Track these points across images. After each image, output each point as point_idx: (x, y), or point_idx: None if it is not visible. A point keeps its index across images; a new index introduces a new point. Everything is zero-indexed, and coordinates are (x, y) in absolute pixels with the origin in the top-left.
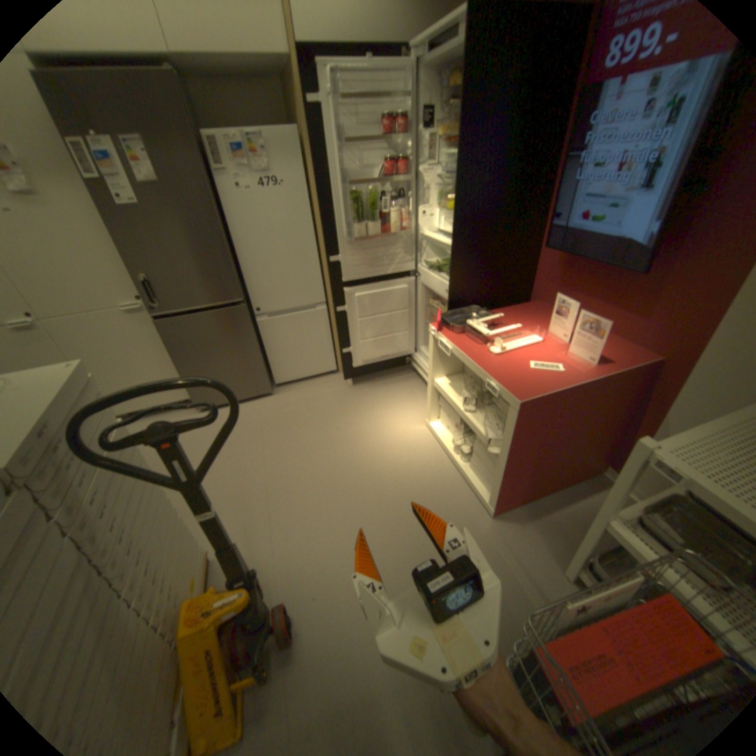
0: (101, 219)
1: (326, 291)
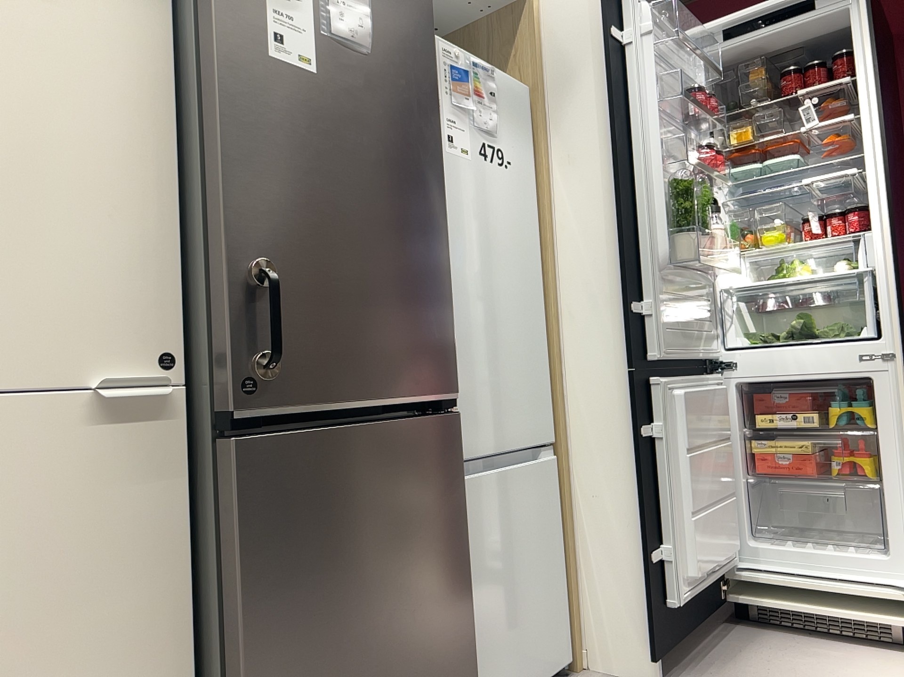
0: (160, 89)
1: (552, 416)
